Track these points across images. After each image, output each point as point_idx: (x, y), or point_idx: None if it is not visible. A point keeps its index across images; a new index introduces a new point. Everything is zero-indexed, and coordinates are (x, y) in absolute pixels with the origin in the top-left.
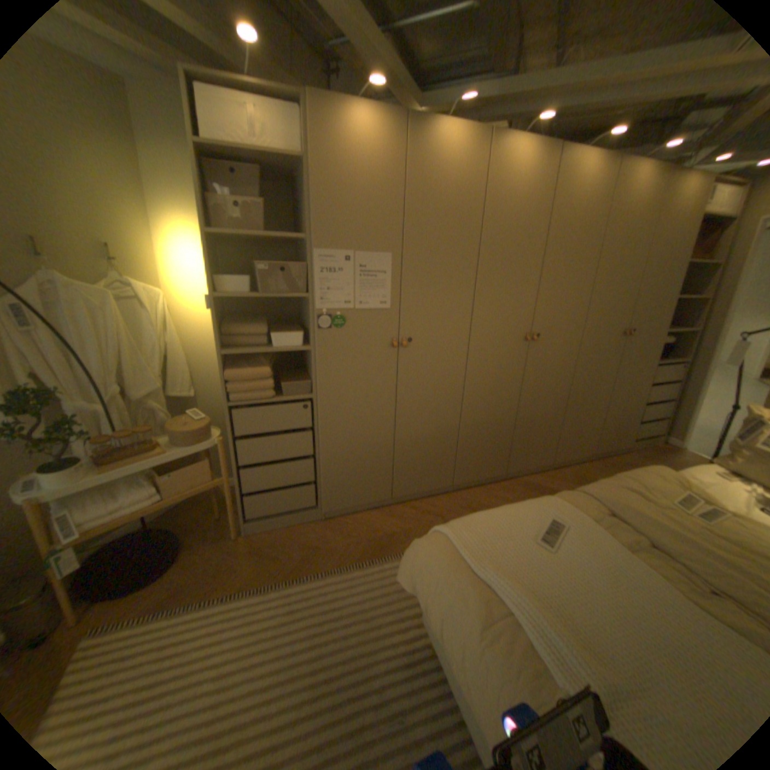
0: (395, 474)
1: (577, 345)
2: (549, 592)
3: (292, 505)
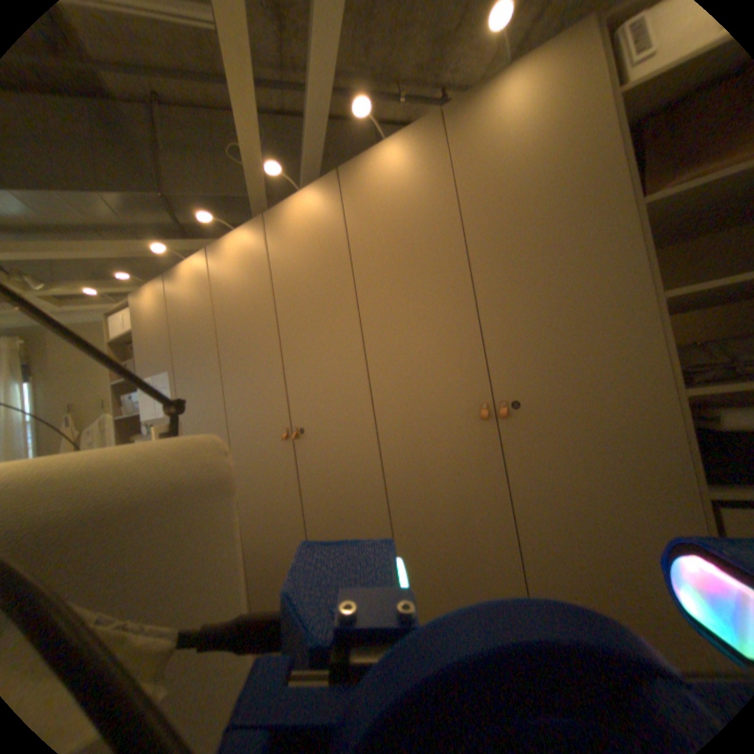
0: None
1: (371, 441)
2: None
3: None
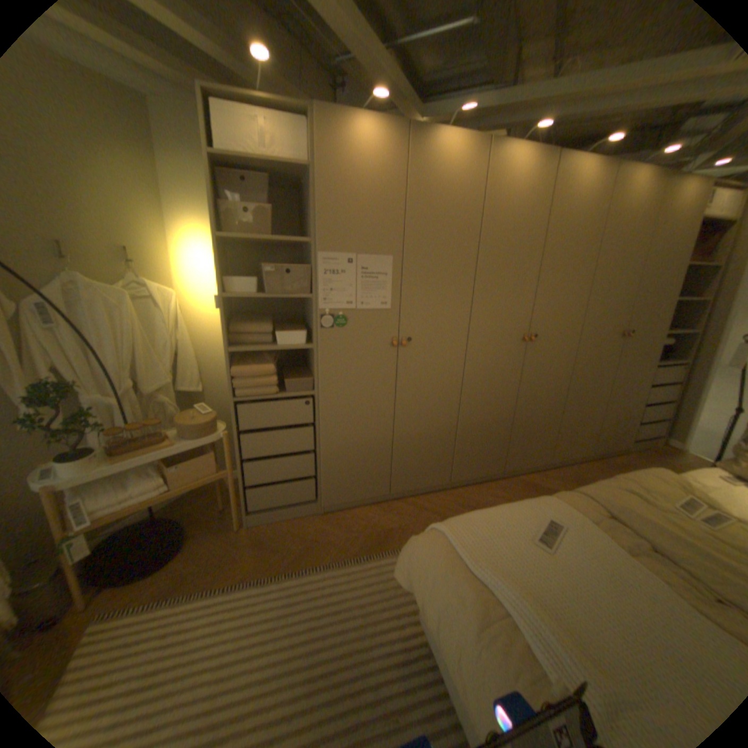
0: (393, 470)
1: (575, 345)
2: (547, 594)
3: (293, 498)
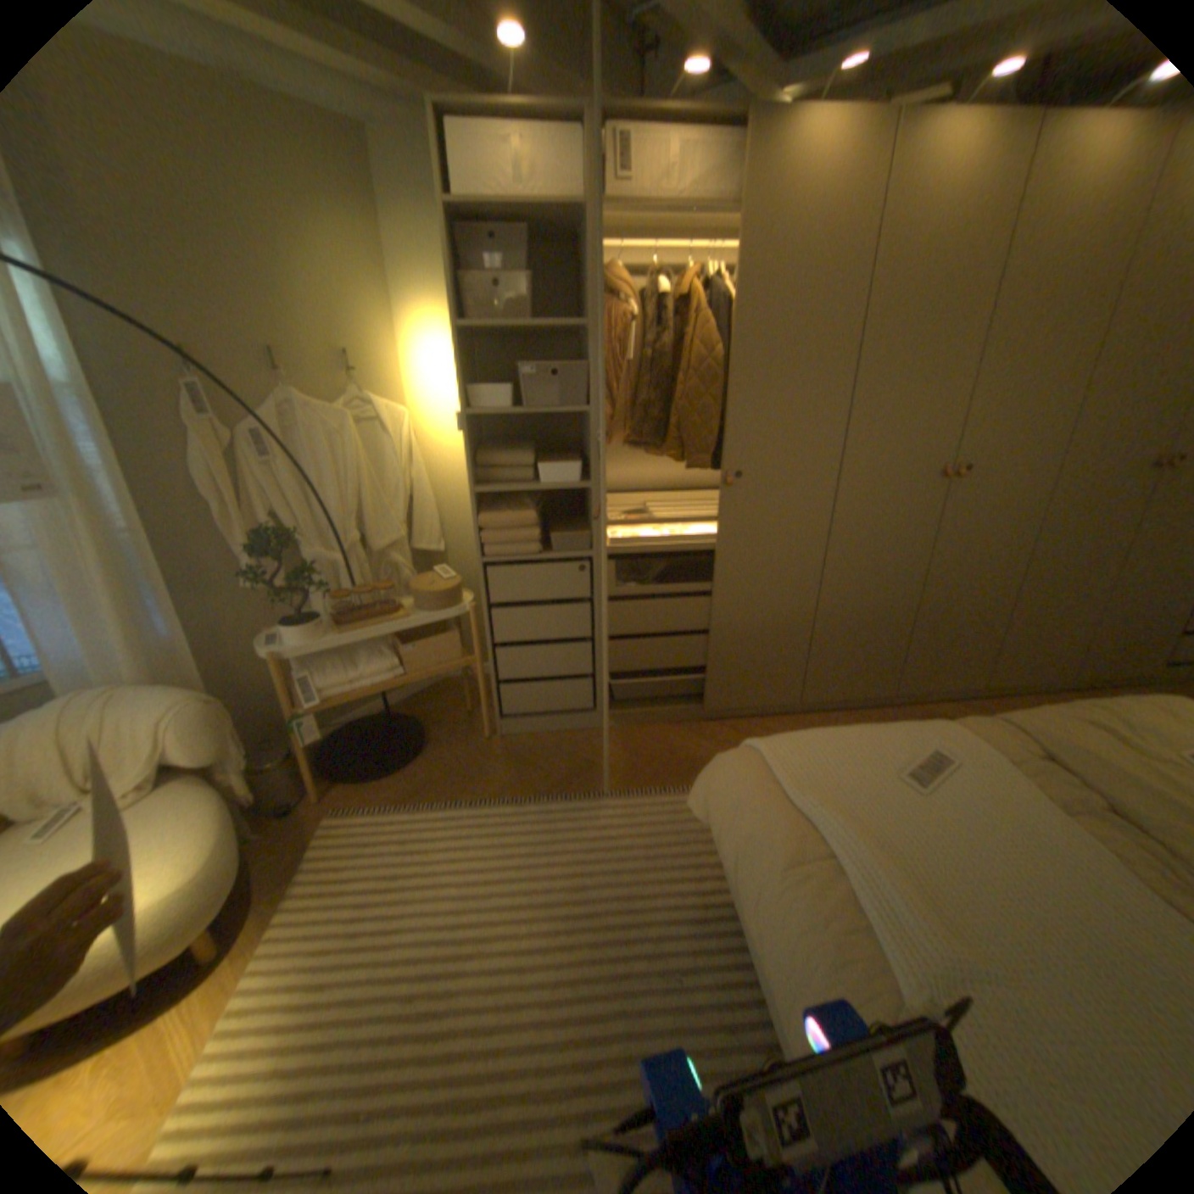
0: (708, 677)
1: (1050, 485)
2: (901, 842)
3: (561, 703)
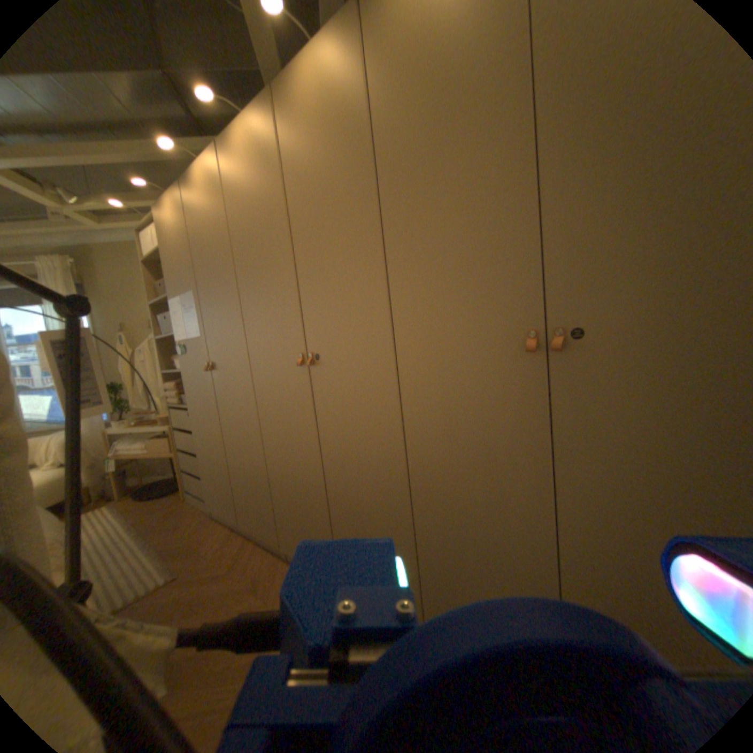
0: (234, 499)
1: (389, 371)
2: None
3: (196, 491)
